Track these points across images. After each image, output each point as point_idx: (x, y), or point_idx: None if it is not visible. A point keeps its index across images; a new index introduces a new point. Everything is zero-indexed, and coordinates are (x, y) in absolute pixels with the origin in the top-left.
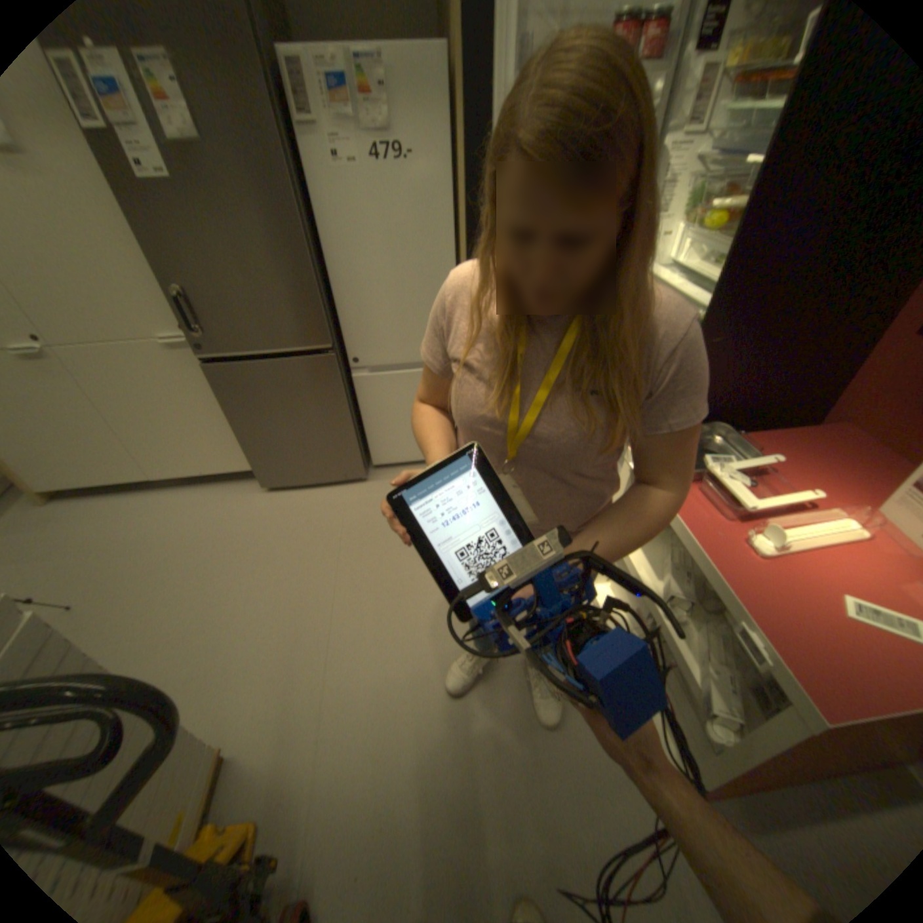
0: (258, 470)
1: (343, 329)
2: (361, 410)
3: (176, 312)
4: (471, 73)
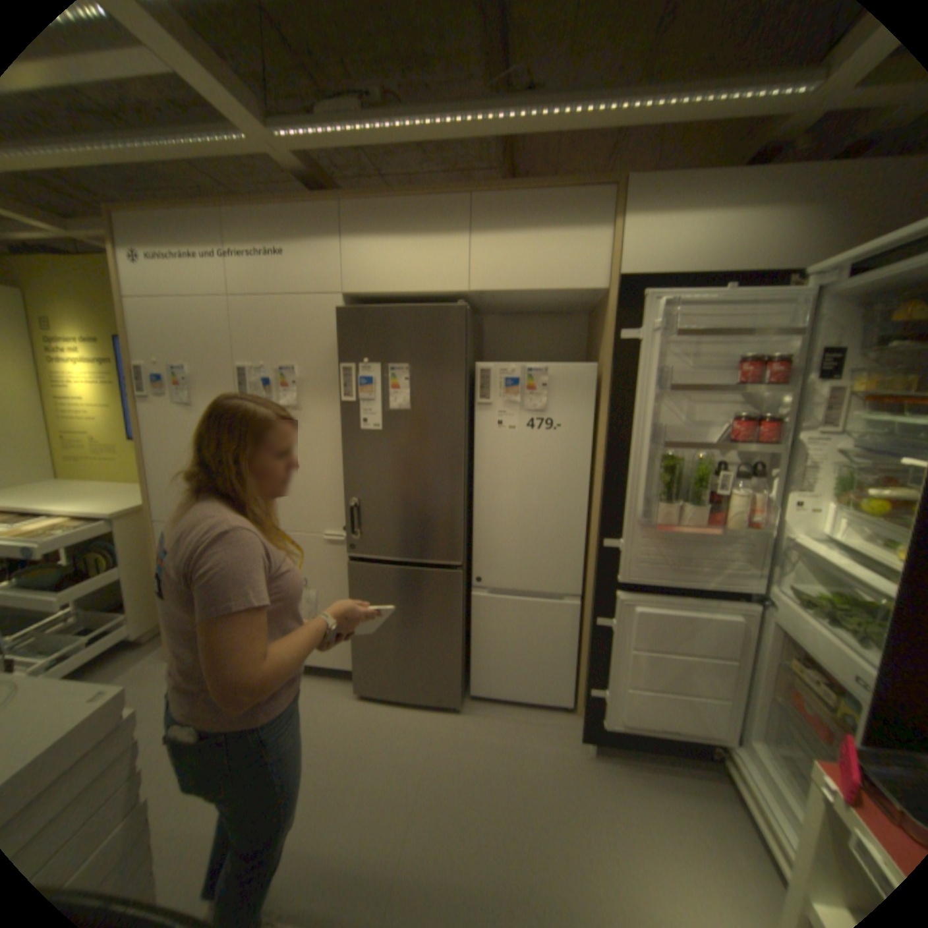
0: (357, 673)
1: (473, 550)
2: (472, 629)
3: (347, 516)
4: (616, 383)
